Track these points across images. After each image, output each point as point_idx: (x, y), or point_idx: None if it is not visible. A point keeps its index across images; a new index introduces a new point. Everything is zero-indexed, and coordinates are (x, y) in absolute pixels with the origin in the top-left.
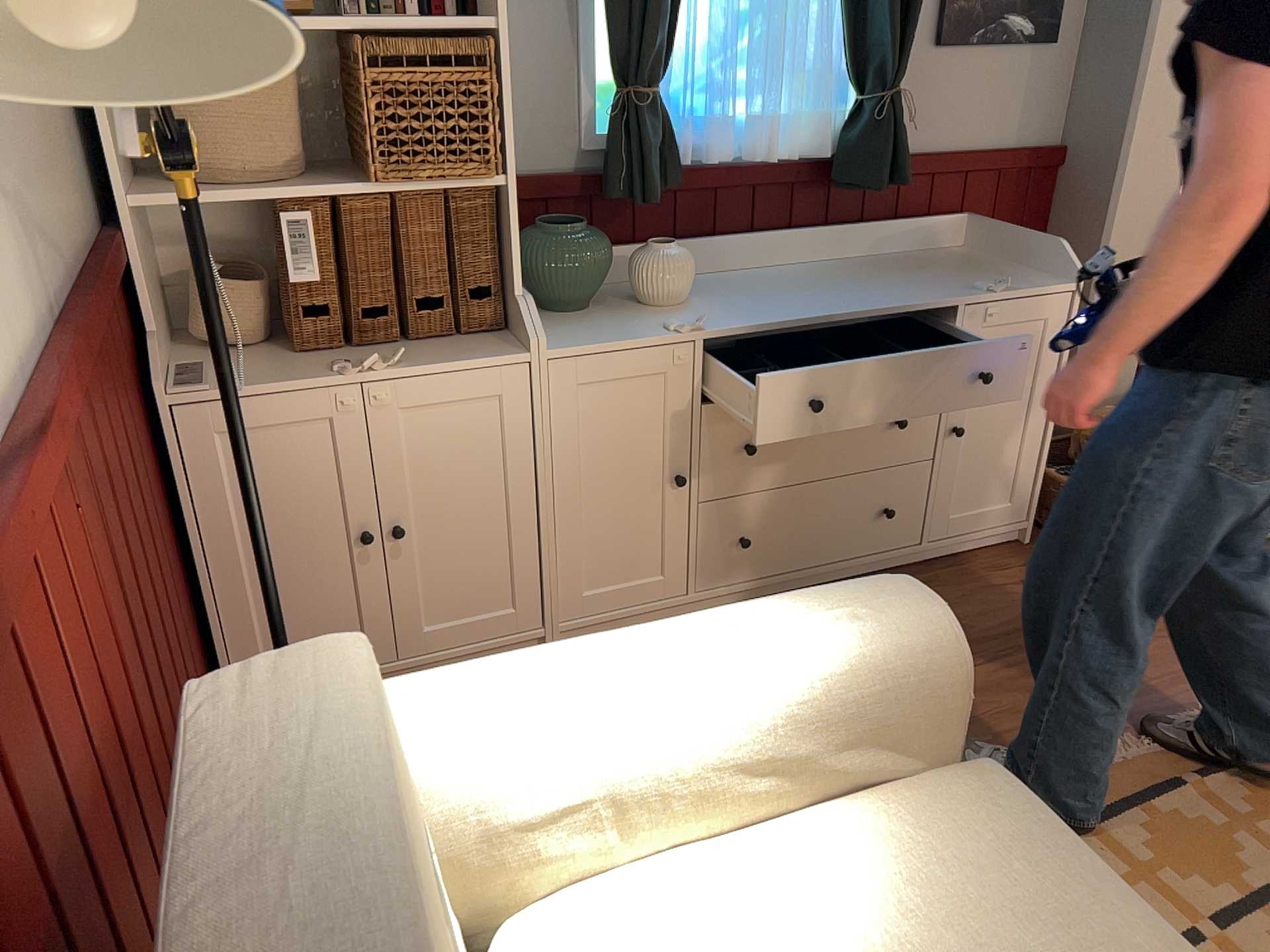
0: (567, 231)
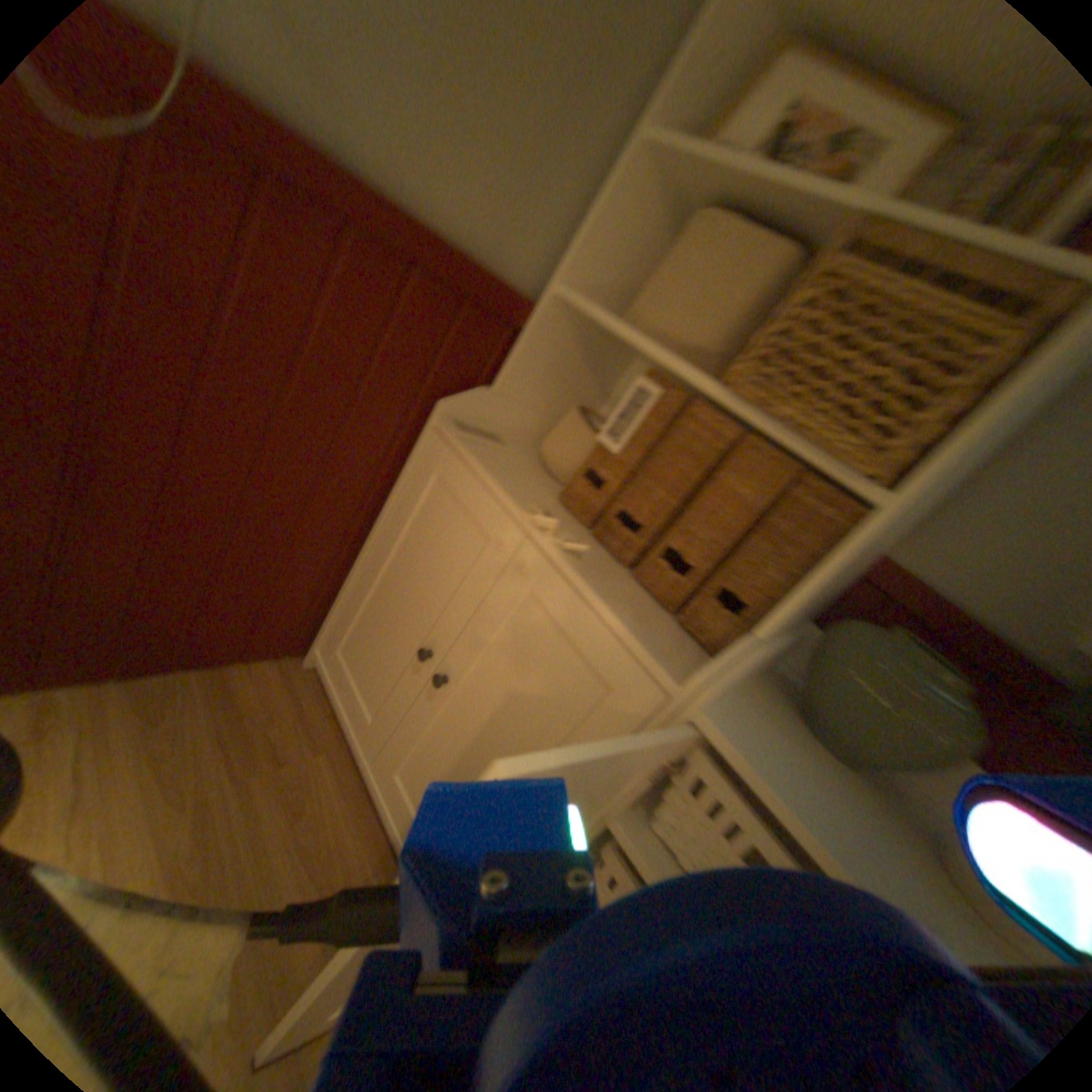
0: (932, 669)
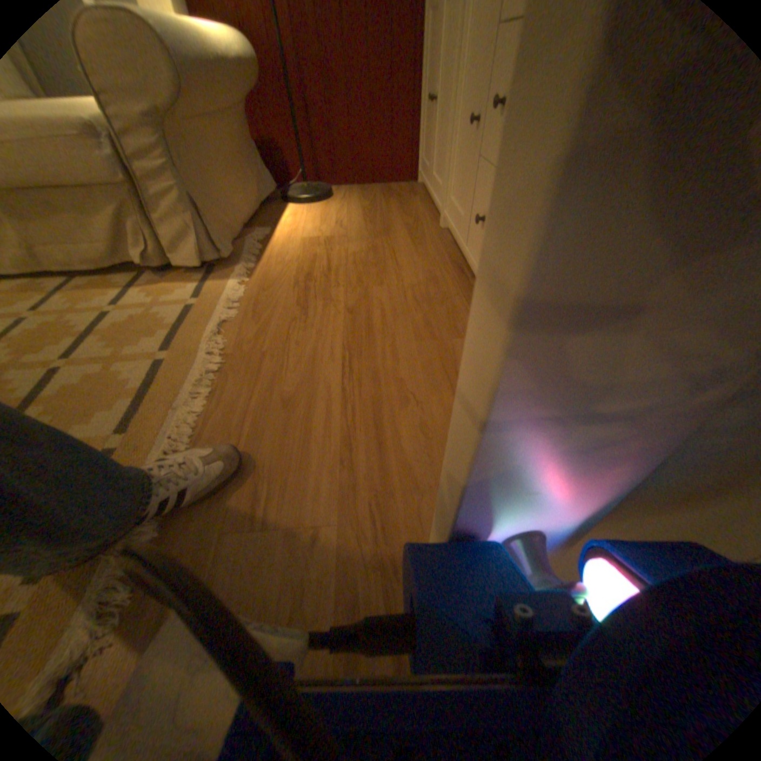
0: None
